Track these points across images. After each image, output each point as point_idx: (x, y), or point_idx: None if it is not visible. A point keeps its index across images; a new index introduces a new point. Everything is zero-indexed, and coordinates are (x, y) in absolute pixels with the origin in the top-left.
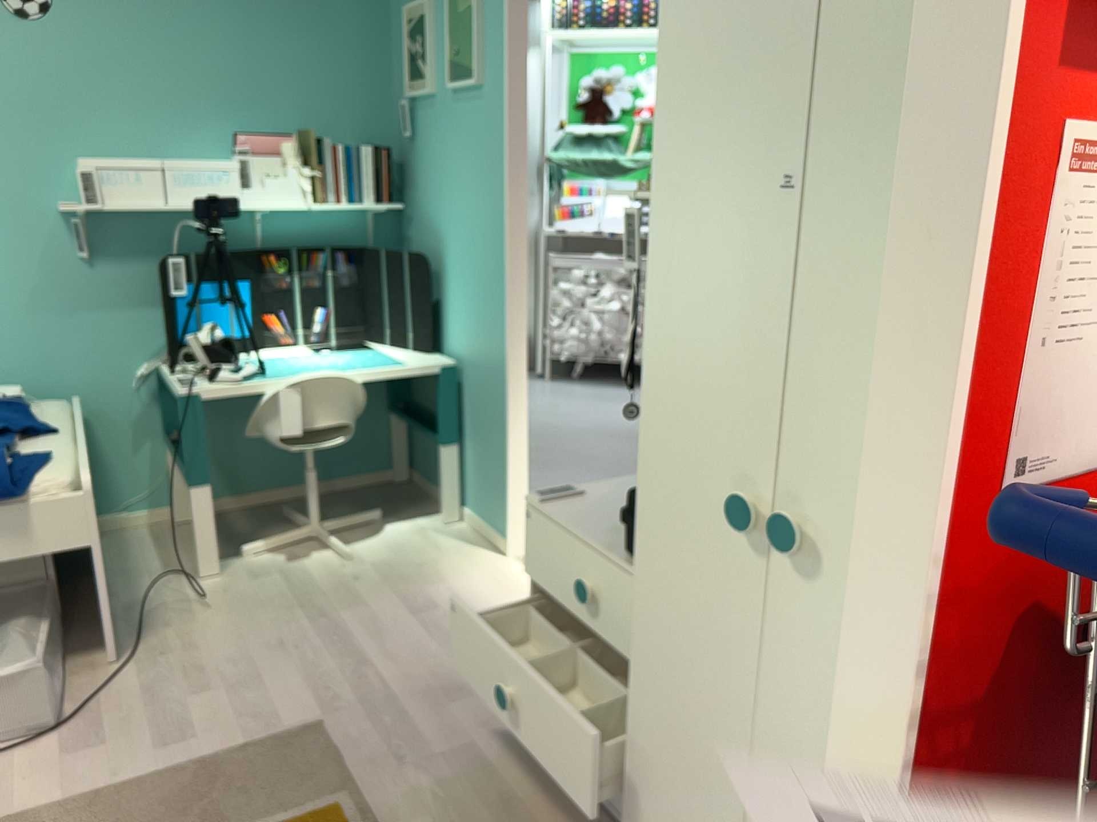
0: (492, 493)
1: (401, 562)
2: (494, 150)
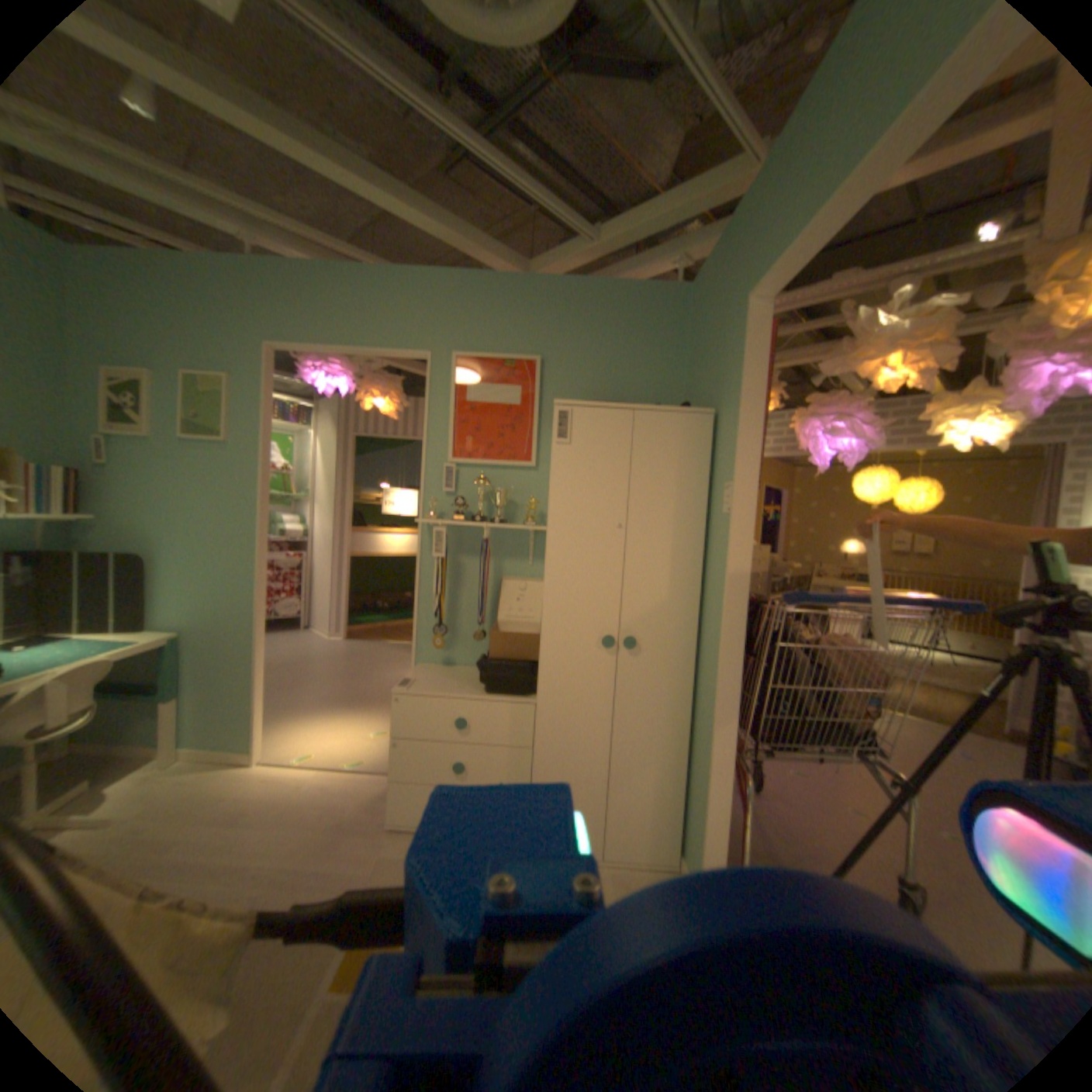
0: (226, 725)
1: (162, 806)
2: (239, 487)
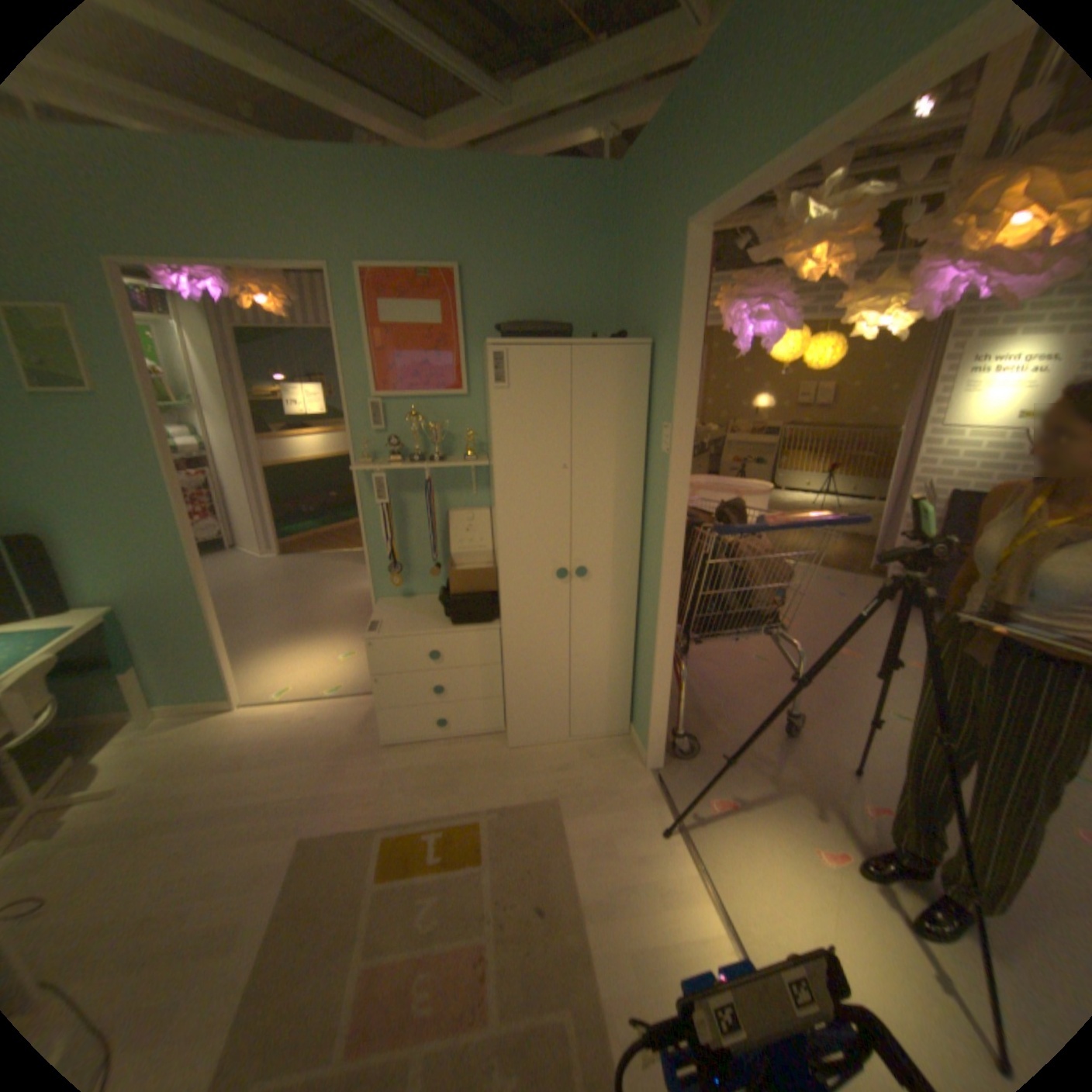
0: (197, 679)
1: (162, 763)
2: (132, 443)
